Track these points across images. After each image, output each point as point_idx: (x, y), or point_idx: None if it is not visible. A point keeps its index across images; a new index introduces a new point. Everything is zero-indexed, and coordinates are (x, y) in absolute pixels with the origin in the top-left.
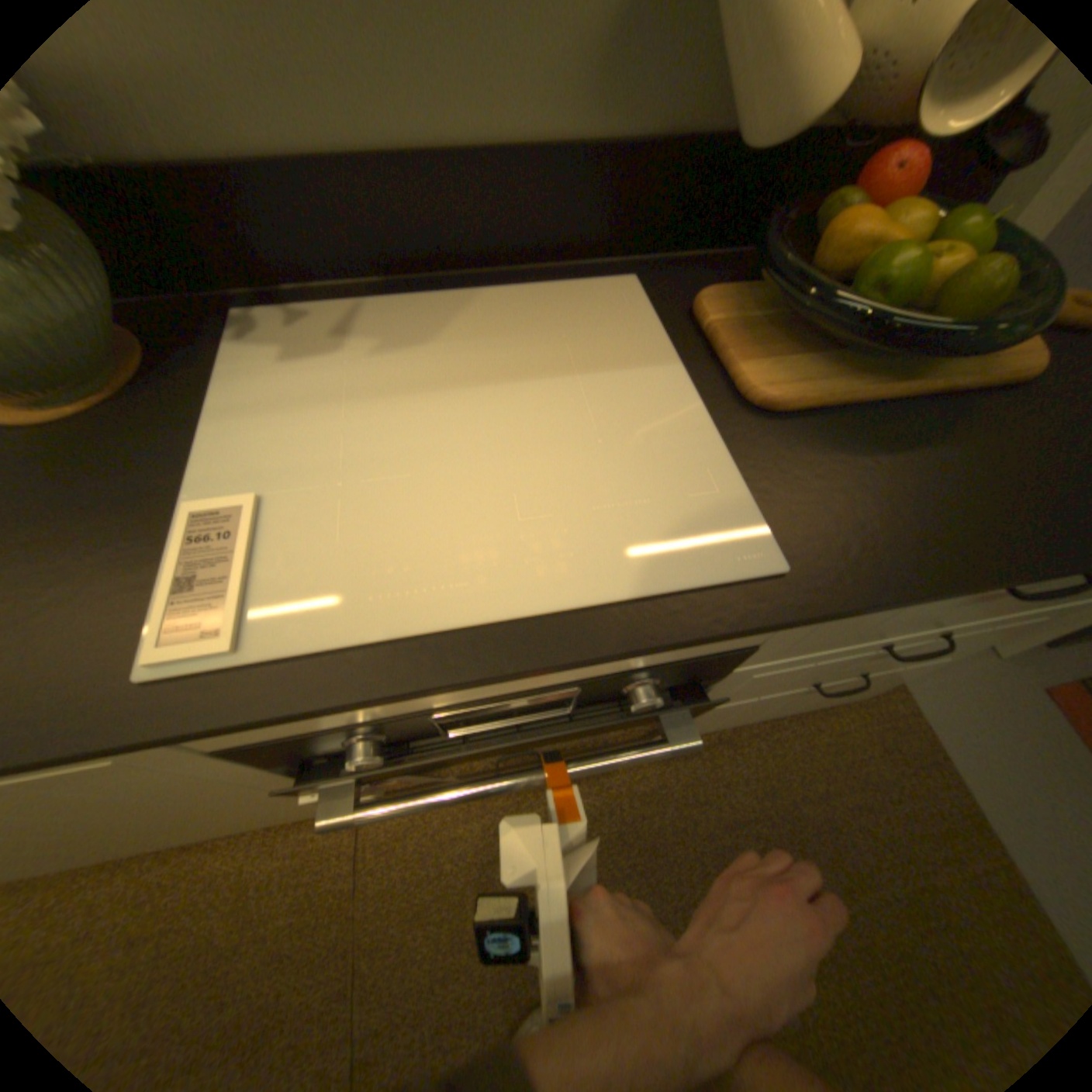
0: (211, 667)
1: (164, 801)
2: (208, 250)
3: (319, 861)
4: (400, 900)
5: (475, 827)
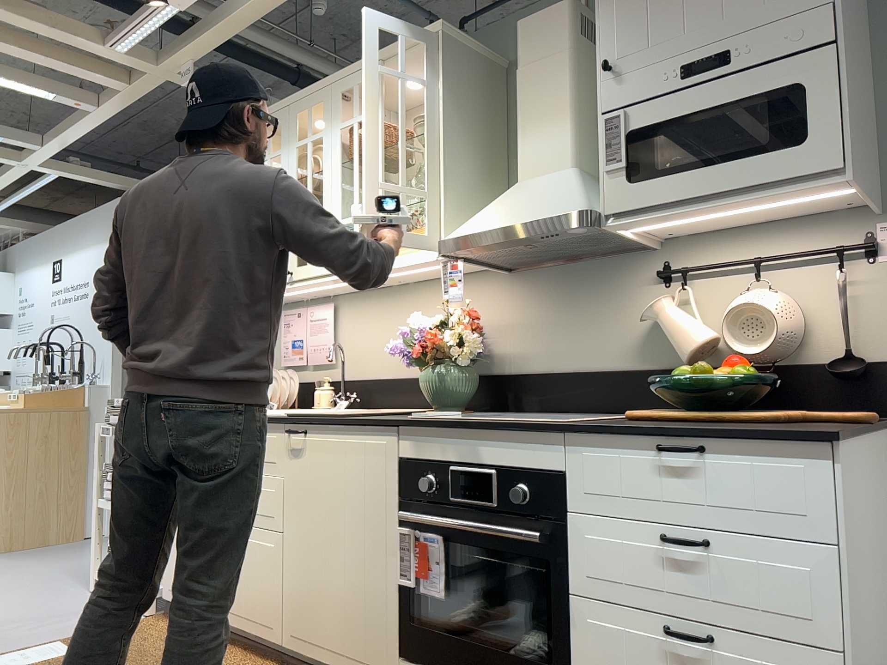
0: (422, 418)
1: (366, 510)
2: (510, 399)
3: None
4: None
5: None
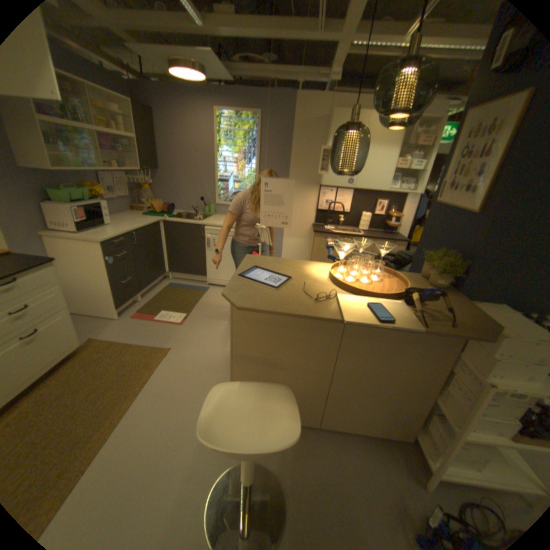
0: None
1: None
2: None
3: None
4: None
5: None
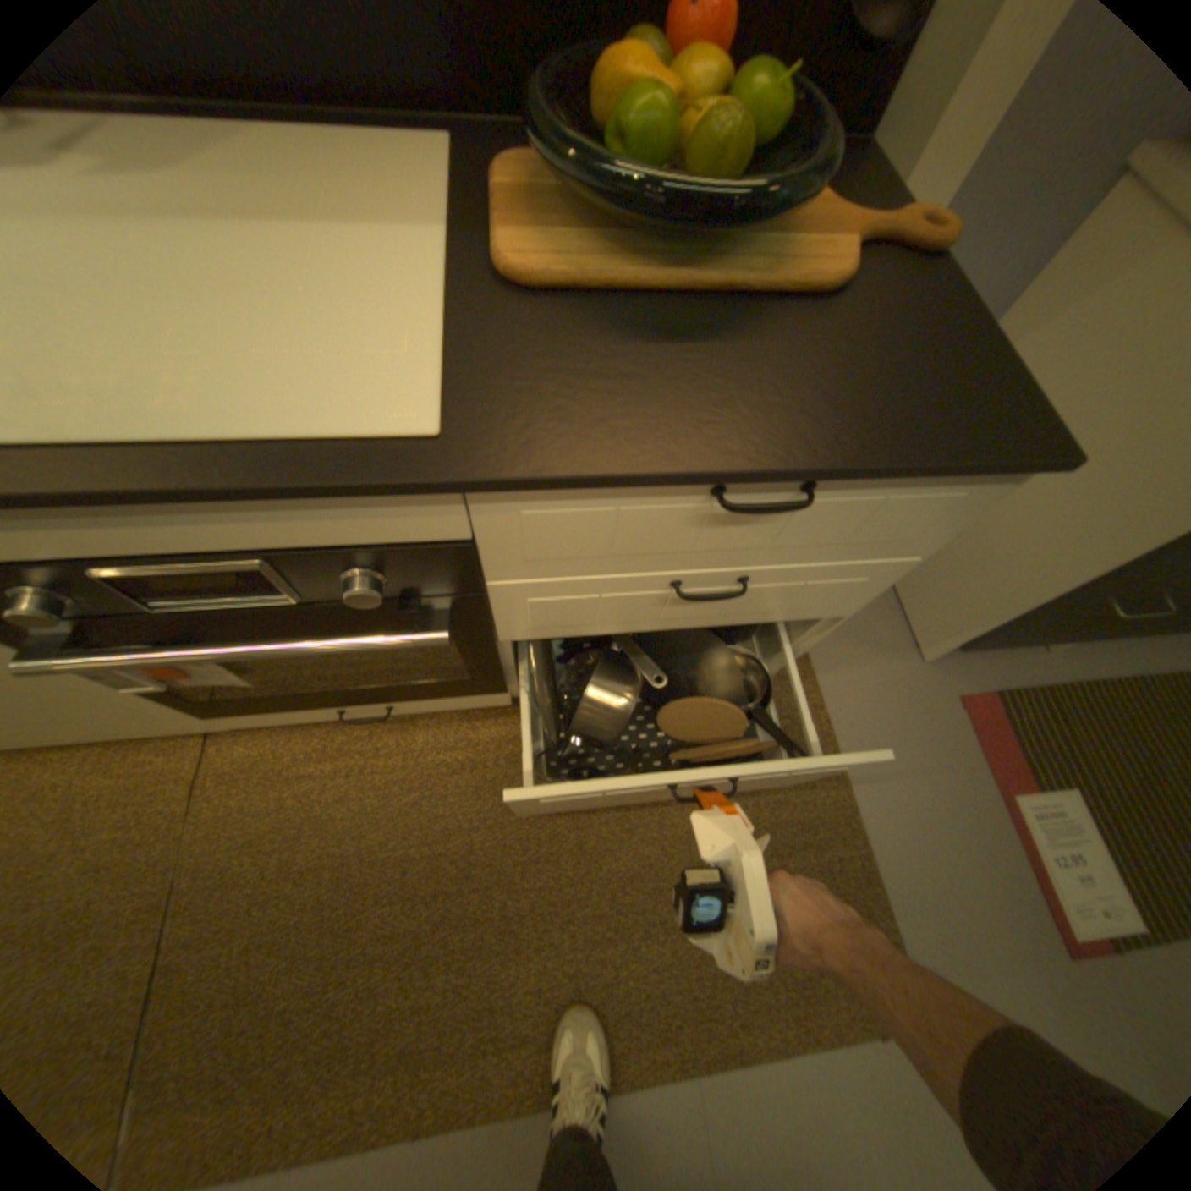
0: None
1: None
2: None
3: (155, 783)
4: (234, 827)
5: (327, 767)
